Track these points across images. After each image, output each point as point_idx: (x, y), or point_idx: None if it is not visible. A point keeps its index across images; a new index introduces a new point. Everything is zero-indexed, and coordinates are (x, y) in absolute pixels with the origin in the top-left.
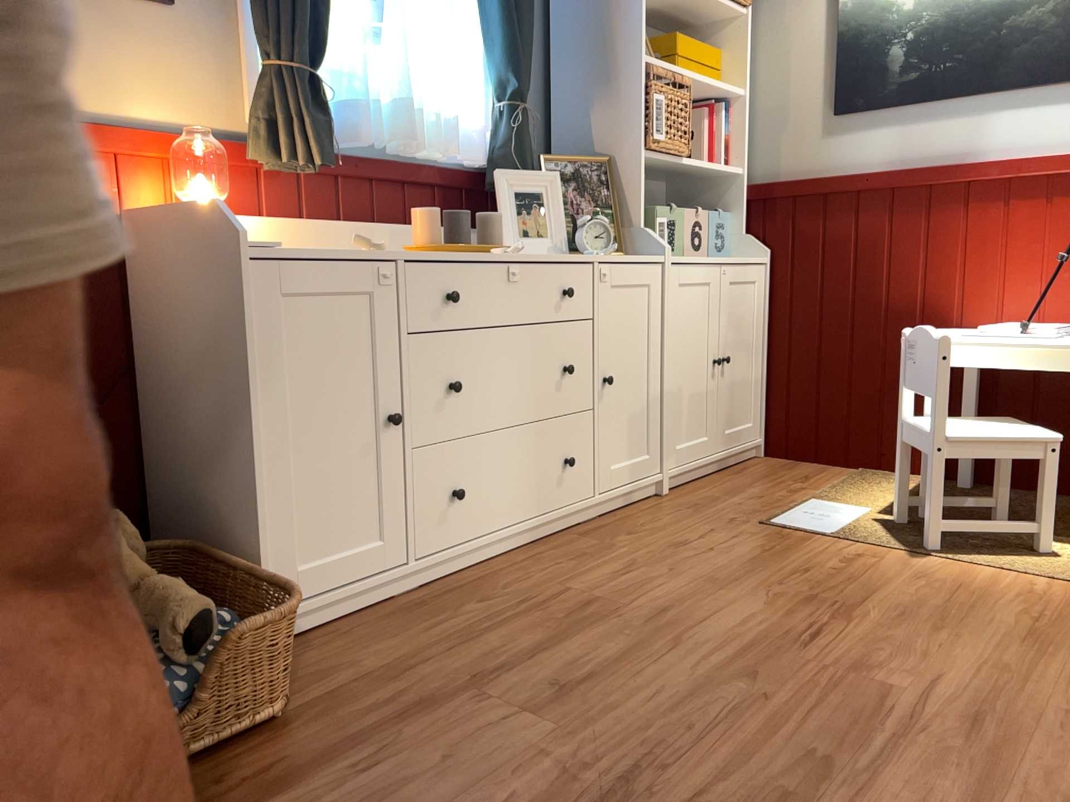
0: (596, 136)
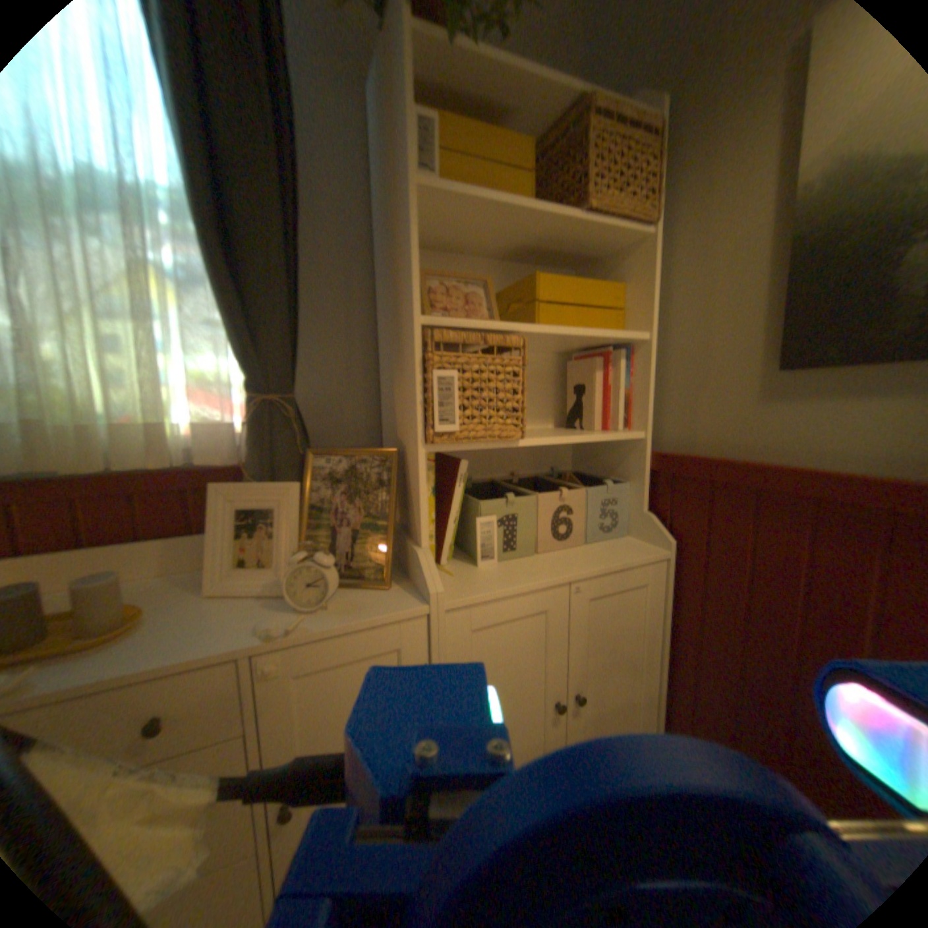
0: (401, 416)
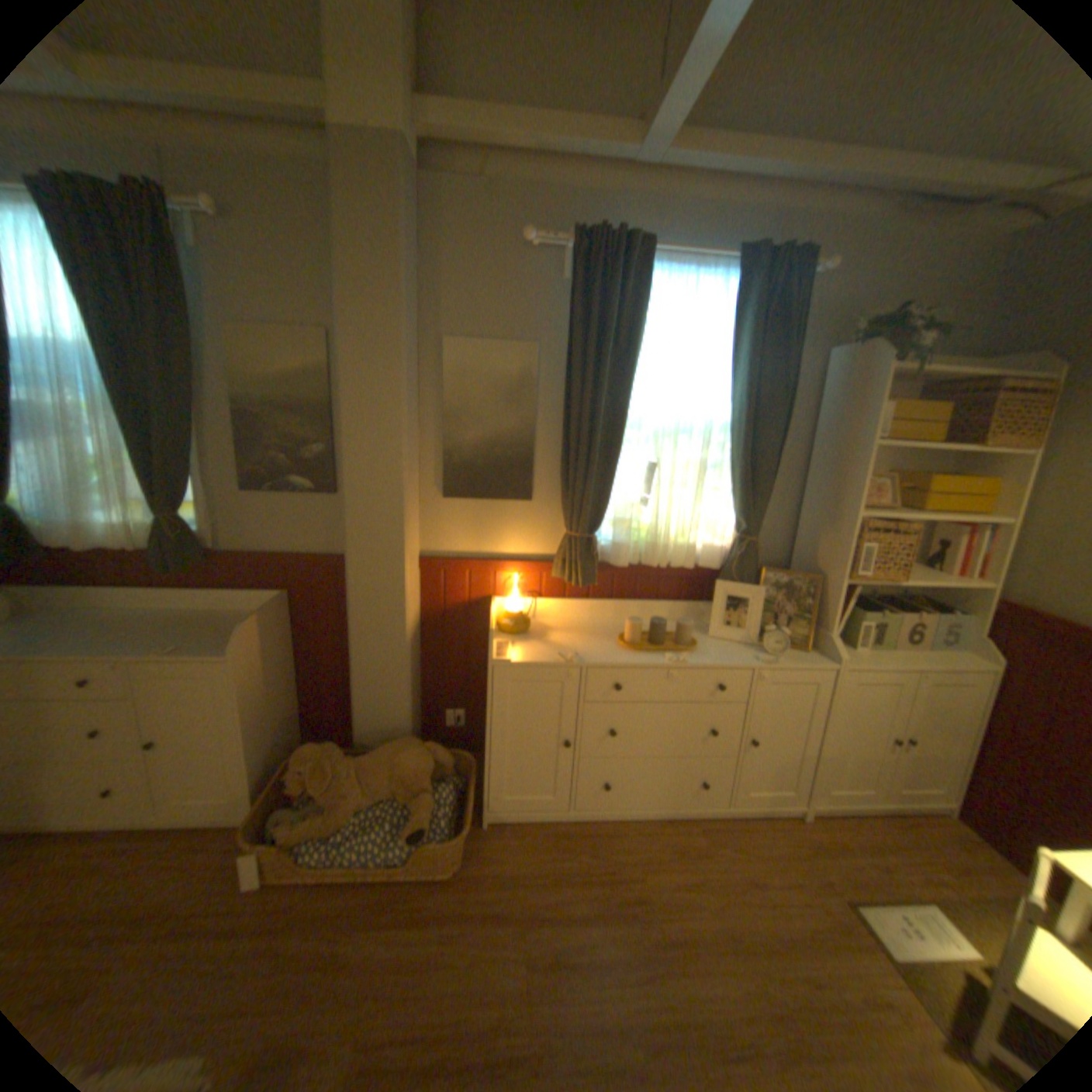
0: (820, 555)
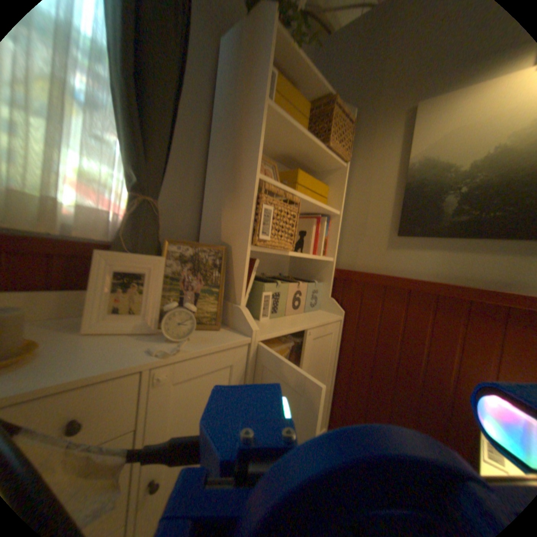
0: (224, 229)
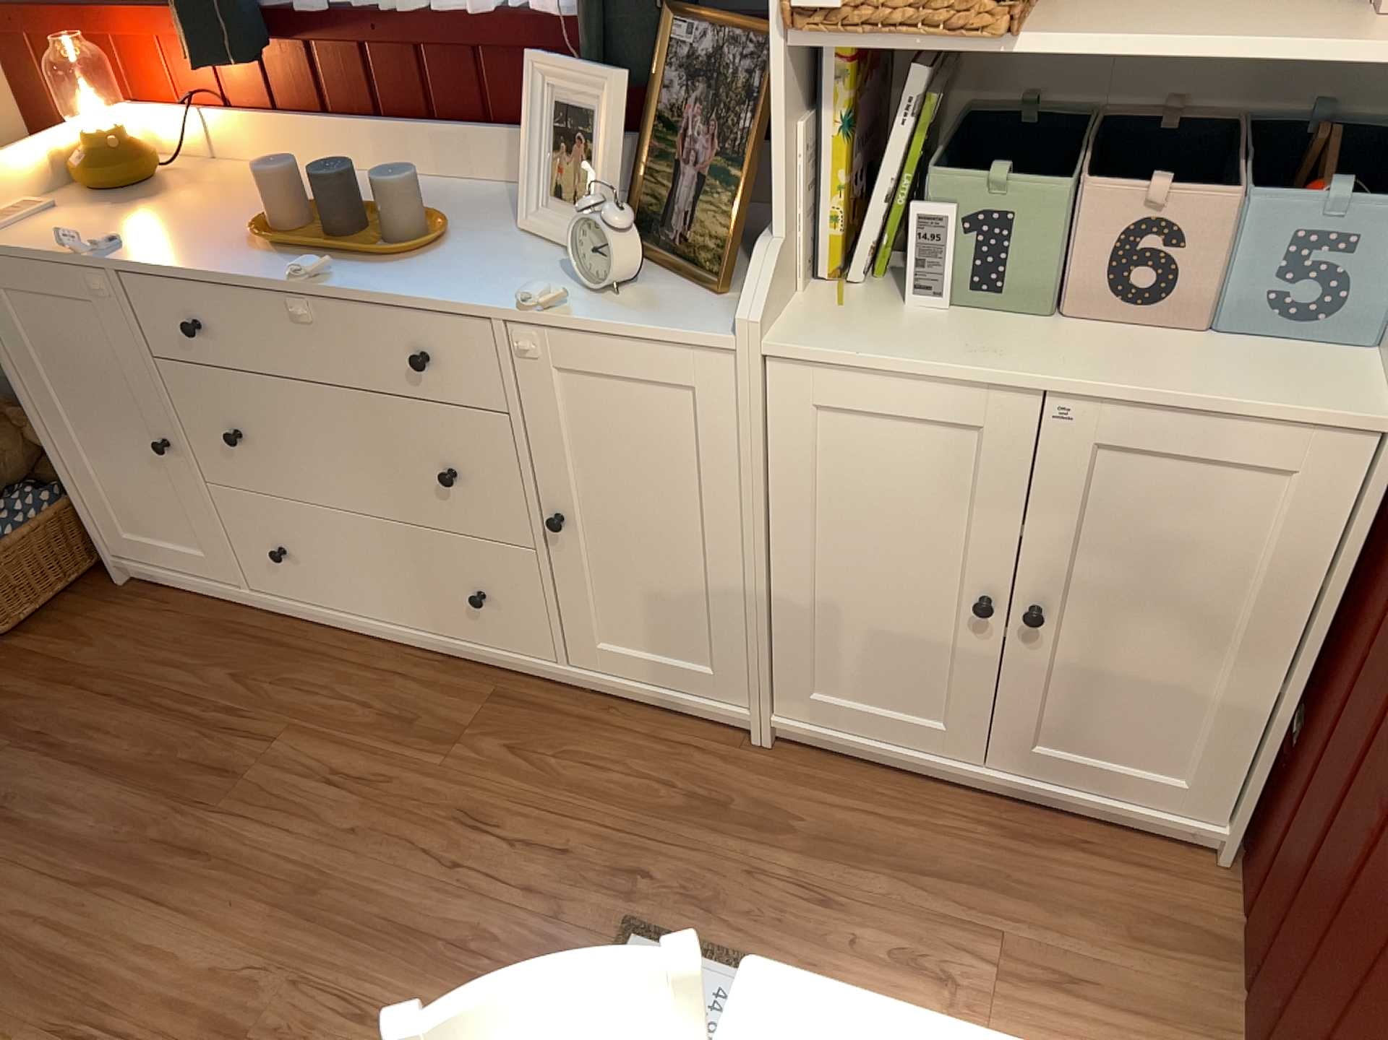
0: None
